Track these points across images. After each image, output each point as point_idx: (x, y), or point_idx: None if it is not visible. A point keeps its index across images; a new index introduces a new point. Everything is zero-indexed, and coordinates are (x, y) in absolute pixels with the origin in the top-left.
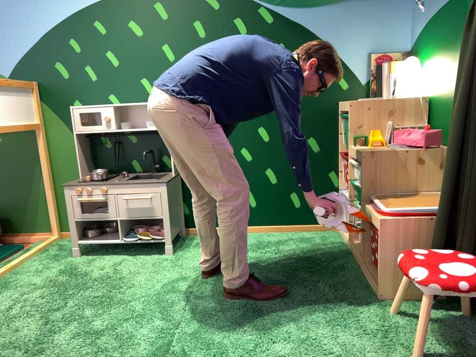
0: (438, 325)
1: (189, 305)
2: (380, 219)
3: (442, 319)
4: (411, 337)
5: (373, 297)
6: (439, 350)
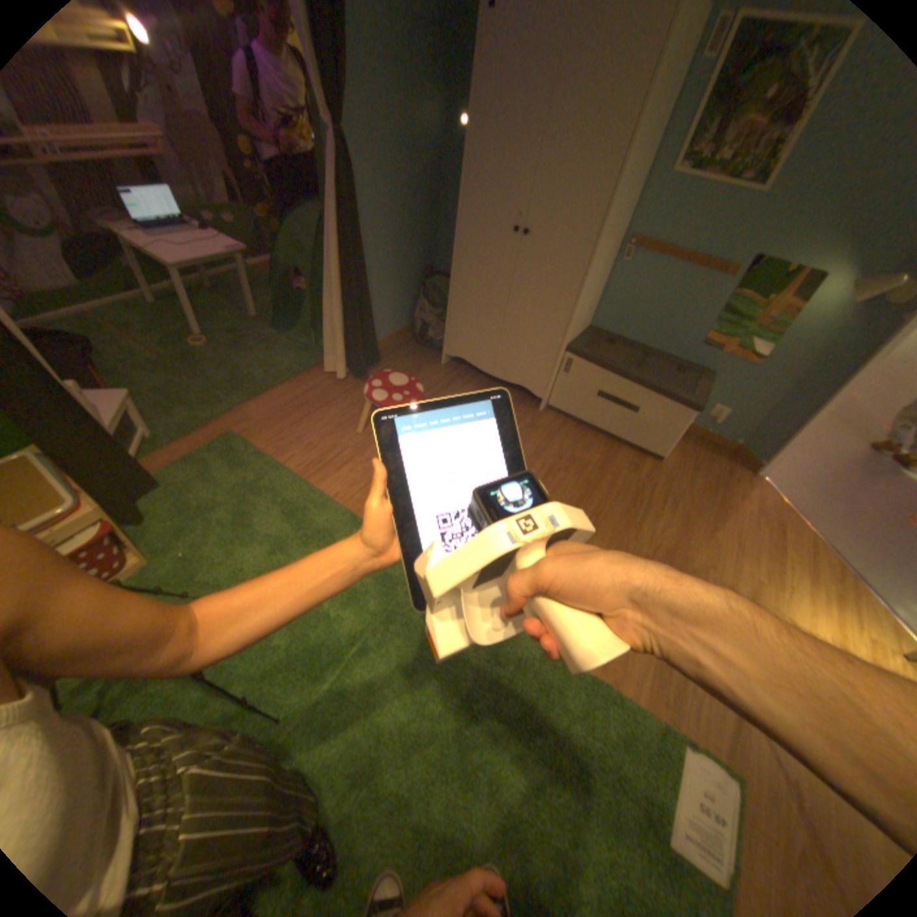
0: (169, 512)
1: (307, 704)
2: (90, 510)
3: (158, 513)
4: (205, 517)
5: (145, 571)
6: (211, 499)
